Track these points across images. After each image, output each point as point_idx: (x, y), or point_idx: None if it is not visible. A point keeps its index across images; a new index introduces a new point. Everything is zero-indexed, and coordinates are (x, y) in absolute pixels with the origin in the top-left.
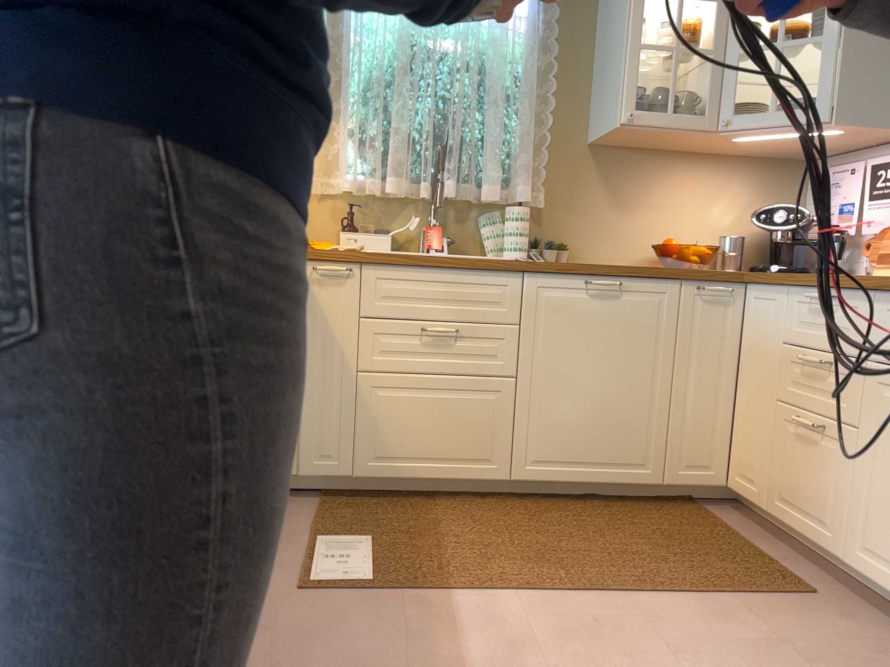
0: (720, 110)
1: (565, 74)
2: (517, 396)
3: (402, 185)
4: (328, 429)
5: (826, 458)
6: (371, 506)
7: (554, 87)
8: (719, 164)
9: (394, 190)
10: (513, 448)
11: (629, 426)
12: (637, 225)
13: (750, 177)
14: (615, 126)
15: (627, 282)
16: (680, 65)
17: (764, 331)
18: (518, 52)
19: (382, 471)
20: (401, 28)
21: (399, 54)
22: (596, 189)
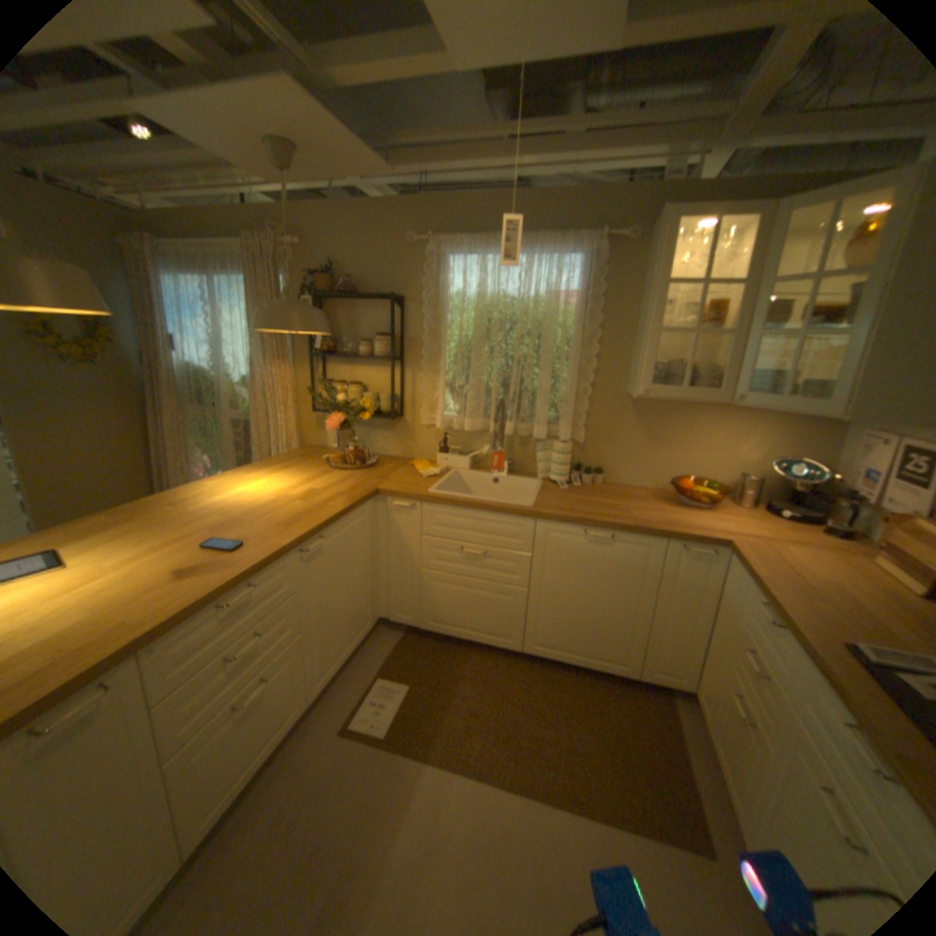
0: (738, 384)
1: (611, 336)
2: (529, 601)
3: (476, 426)
4: (406, 600)
5: (753, 754)
6: (428, 651)
7: (597, 352)
8: (752, 411)
9: (469, 431)
10: (525, 633)
11: (615, 638)
12: (666, 458)
13: (783, 423)
14: (635, 396)
15: (620, 536)
16: (721, 324)
17: (737, 601)
18: (570, 323)
19: (439, 630)
20: (477, 312)
21: (476, 332)
22: (632, 429)
